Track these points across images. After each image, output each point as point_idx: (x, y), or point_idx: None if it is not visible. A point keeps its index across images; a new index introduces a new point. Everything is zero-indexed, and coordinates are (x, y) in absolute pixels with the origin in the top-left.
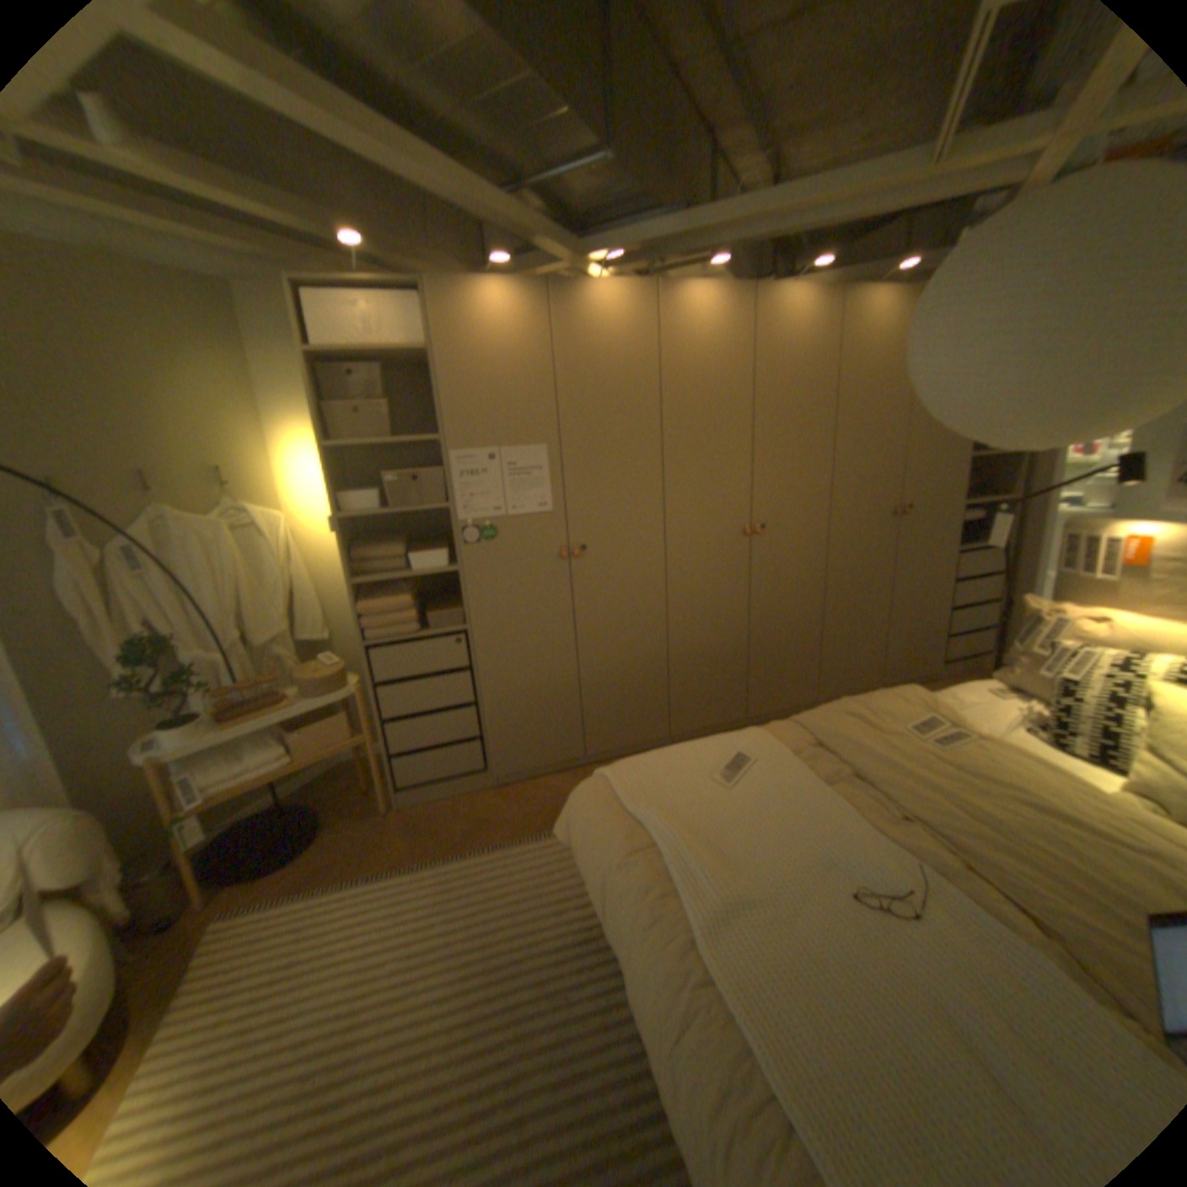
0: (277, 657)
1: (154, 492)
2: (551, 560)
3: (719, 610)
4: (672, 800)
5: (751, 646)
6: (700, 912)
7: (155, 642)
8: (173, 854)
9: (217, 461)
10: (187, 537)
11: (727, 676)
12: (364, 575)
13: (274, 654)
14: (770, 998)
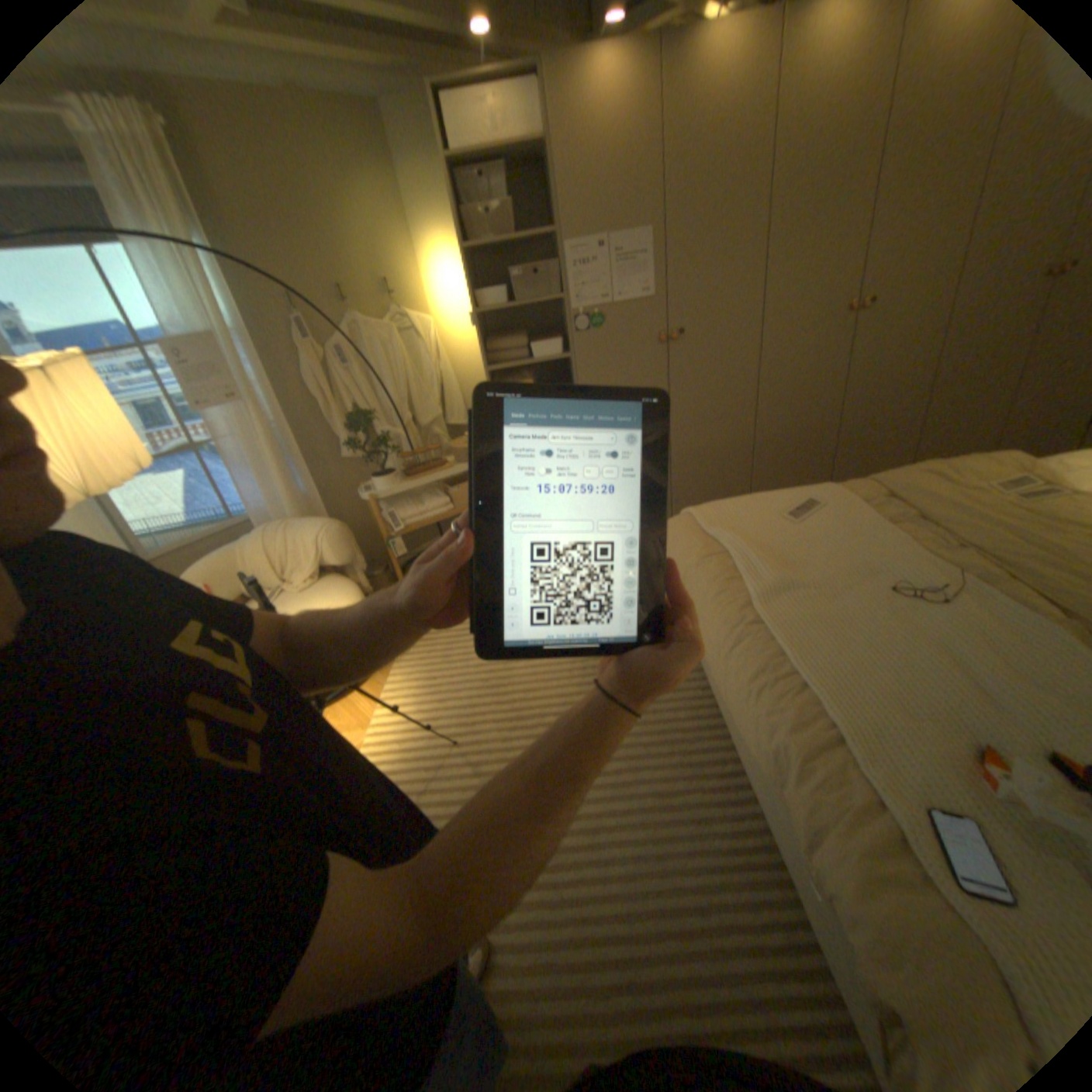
0: (436, 434)
1: (348, 299)
2: (651, 344)
3: (812, 392)
4: (744, 526)
5: (841, 429)
6: (757, 587)
7: (365, 413)
8: (389, 560)
9: (383, 272)
10: (372, 337)
11: (812, 457)
12: (497, 363)
13: (434, 432)
14: (805, 631)
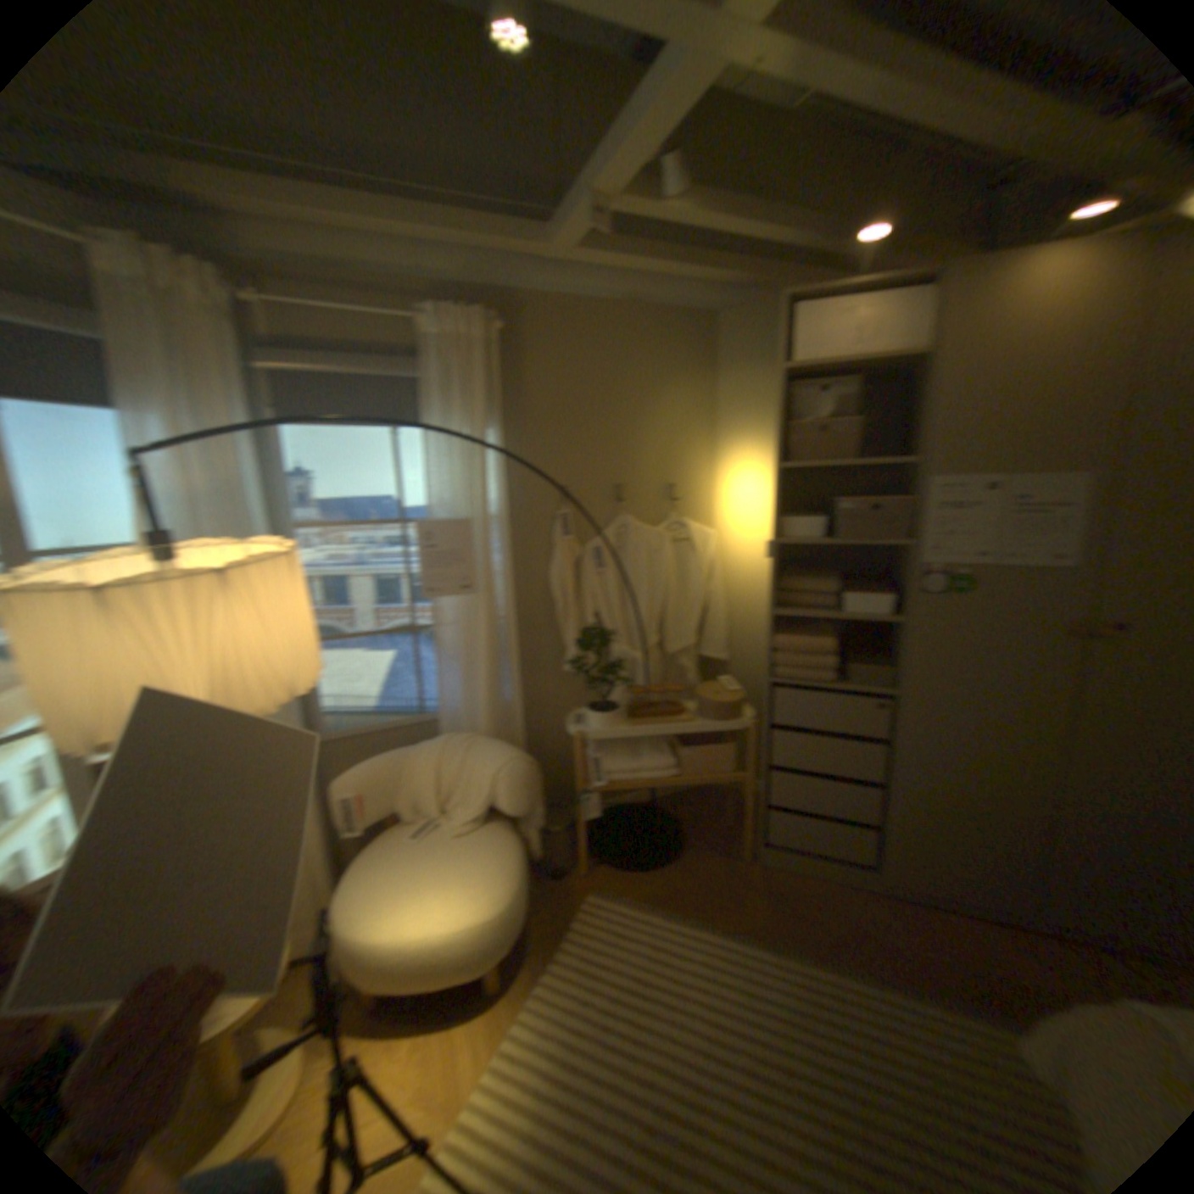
0: (684, 666)
1: (629, 501)
2: (1057, 633)
3: None
4: None
5: None
6: None
7: (607, 632)
8: (579, 815)
9: (676, 477)
10: (642, 544)
11: None
12: (790, 605)
13: (683, 662)
14: None
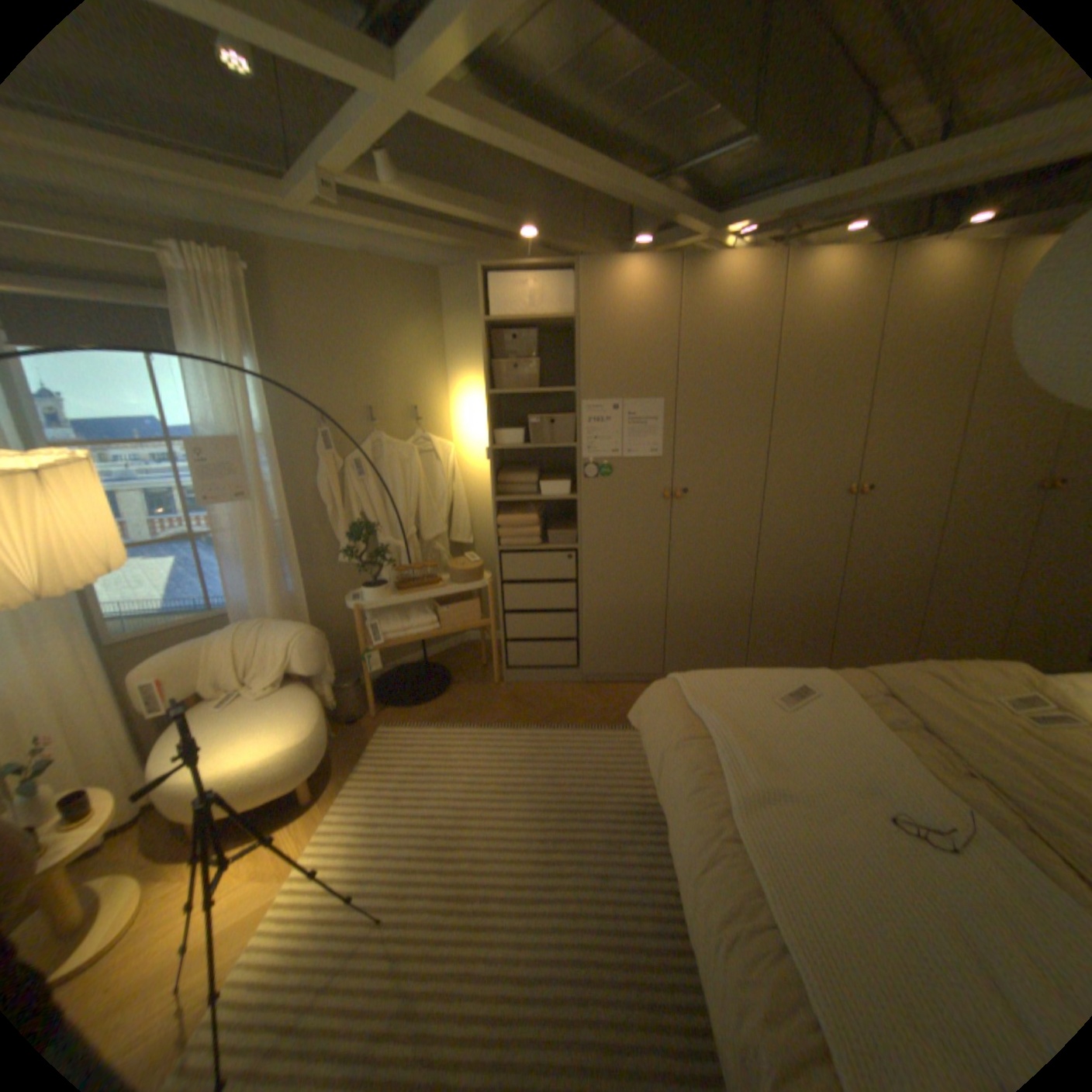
0: (437, 550)
1: (377, 421)
2: (655, 498)
3: (812, 563)
4: (732, 708)
5: (842, 603)
6: (740, 792)
7: (368, 526)
8: (362, 674)
9: (415, 402)
10: (392, 456)
11: (812, 627)
12: (505, 495)
13: (436, 548)
14: (789, 865)
